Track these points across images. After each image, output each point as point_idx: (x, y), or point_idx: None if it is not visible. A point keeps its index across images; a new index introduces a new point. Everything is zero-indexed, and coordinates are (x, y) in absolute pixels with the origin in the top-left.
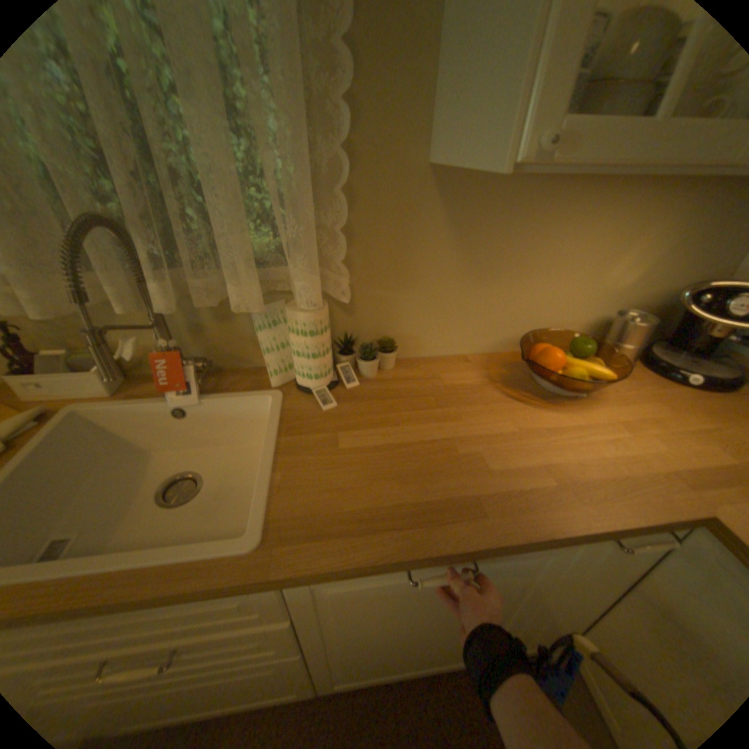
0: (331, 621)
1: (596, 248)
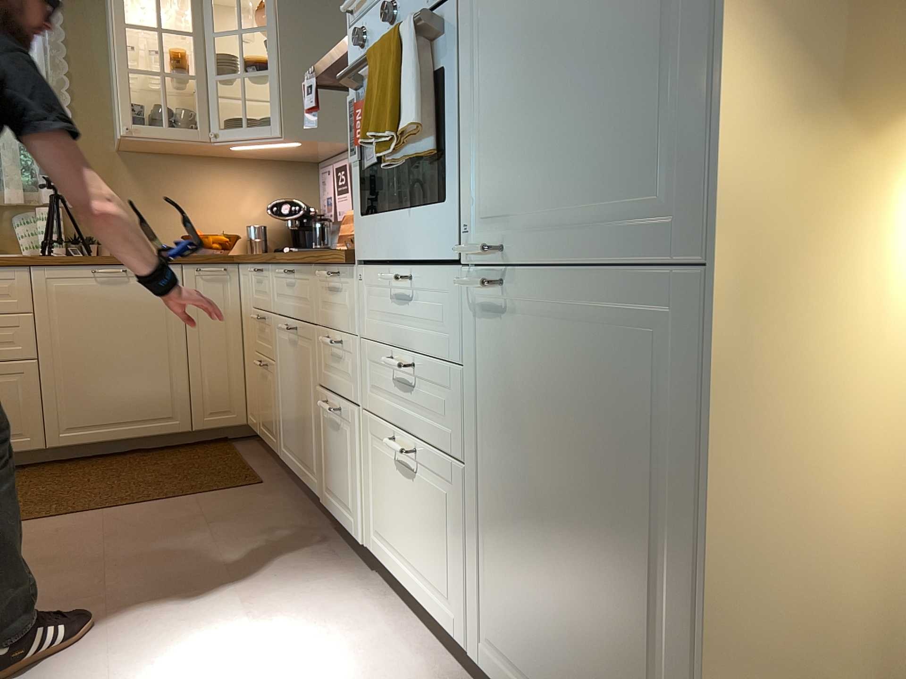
0: (56, 317)
1: (224, 194)
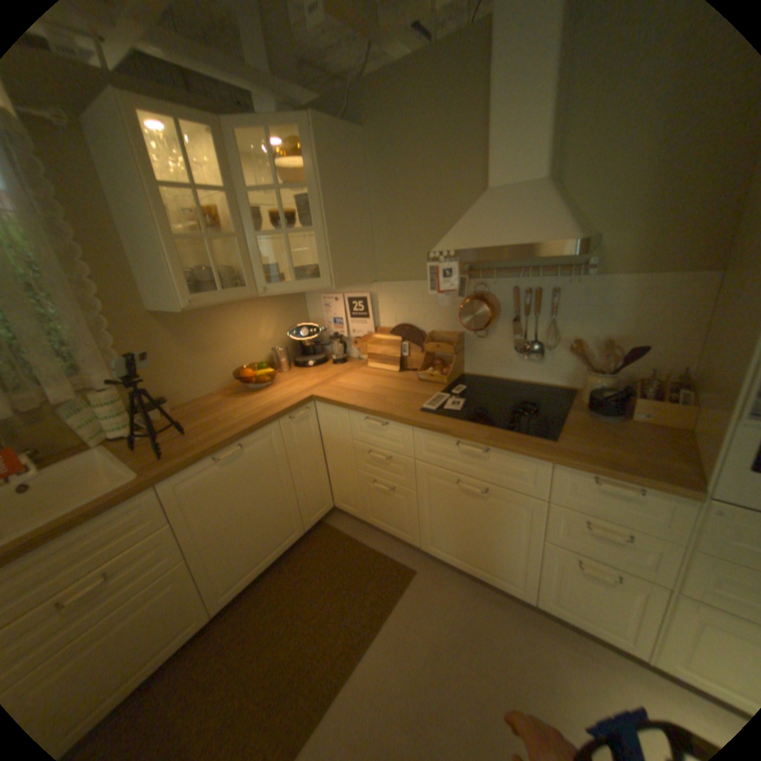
0: (191, 515)
1: (245, 327)
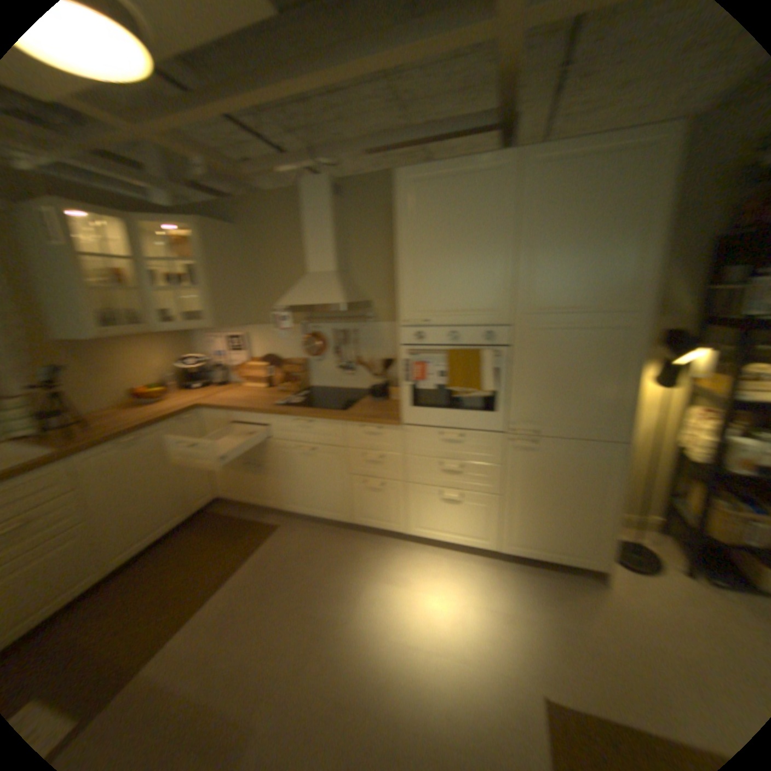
0: (87, 488)
1: (131, 358)
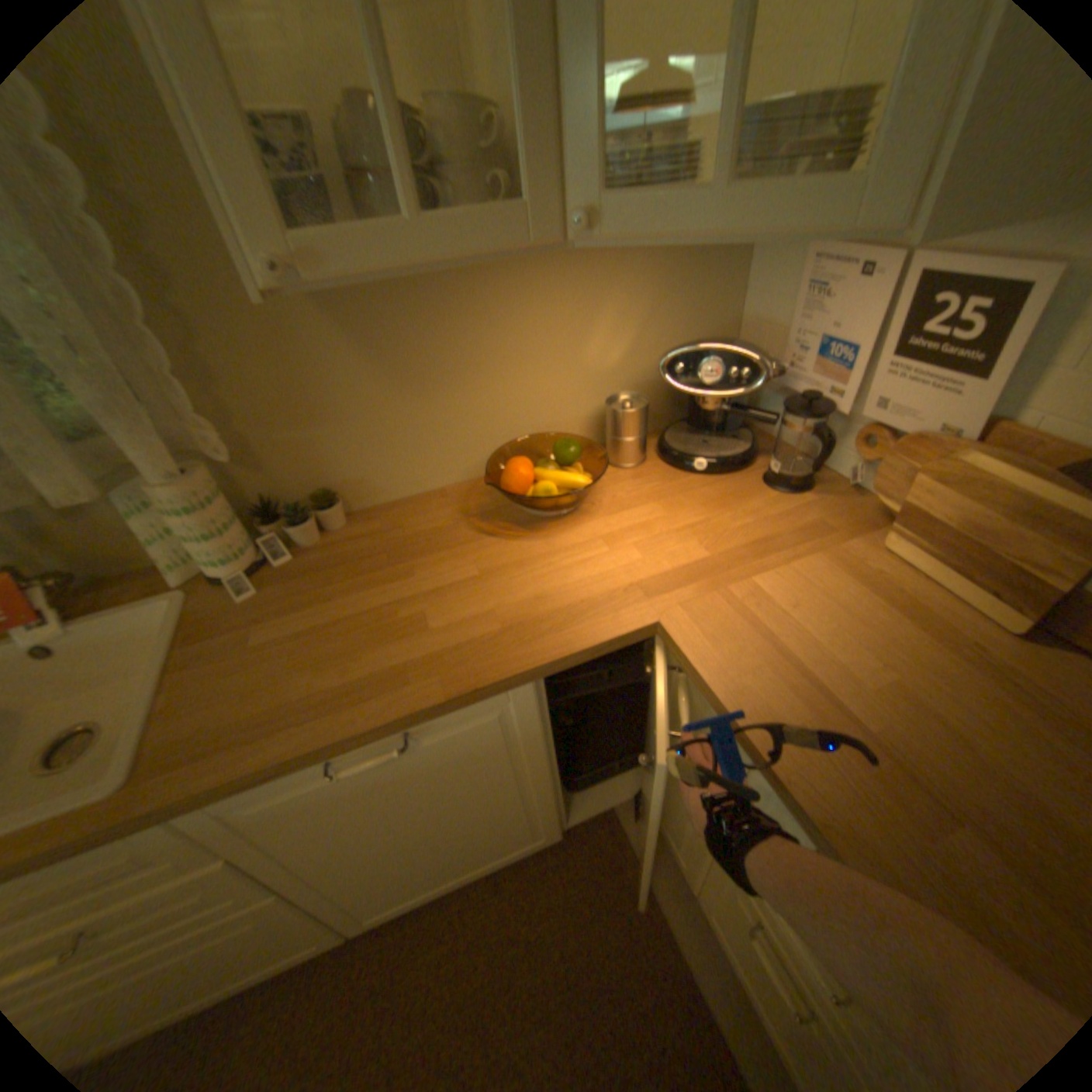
0: (276, 847)
1: (552, 326)
